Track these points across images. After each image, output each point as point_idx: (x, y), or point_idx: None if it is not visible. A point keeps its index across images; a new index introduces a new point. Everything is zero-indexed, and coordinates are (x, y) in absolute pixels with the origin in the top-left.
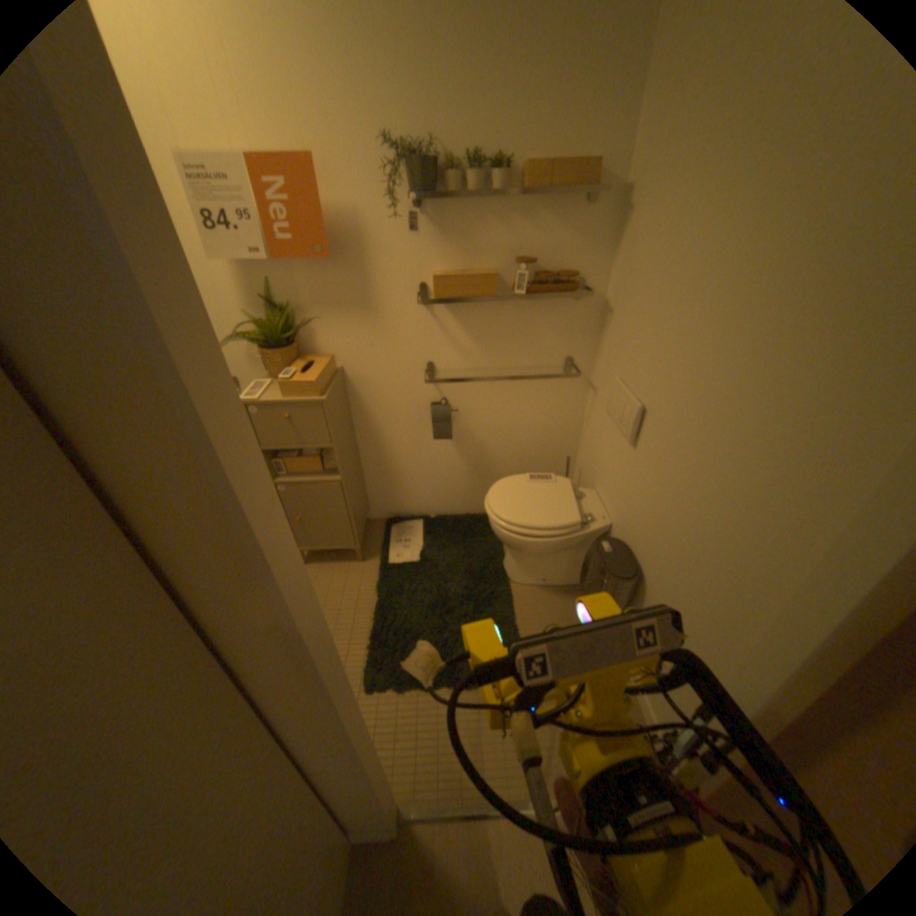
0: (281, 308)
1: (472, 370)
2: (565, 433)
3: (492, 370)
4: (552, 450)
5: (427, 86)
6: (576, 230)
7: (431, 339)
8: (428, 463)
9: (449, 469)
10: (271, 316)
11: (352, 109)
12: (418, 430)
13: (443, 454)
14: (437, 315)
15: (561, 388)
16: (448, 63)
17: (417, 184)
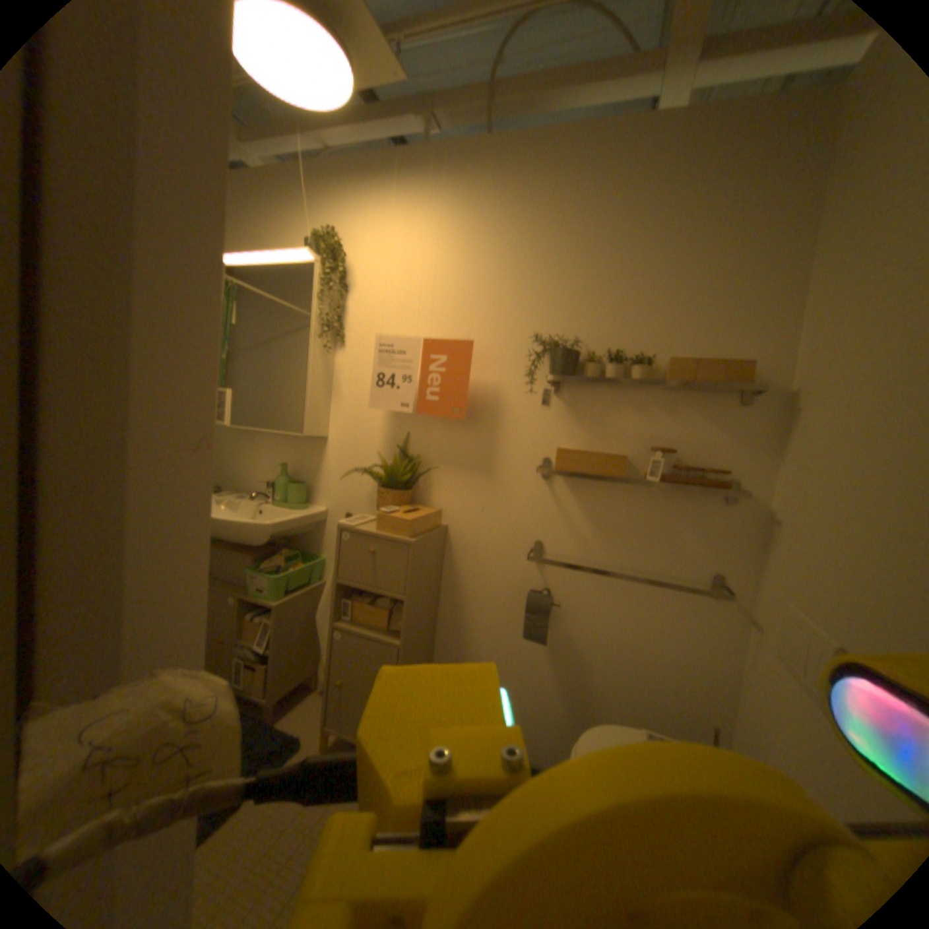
0: (412, 458)
1: (588, 560)
2: (715, 687)
3: (613, 566)
4: (693, 709)
5: (581, 304)
6: (728, 427)
7: (545, 515)
8: (512, 669)
9: (538, 689)
10: (401, 463)
11: (516, 318)
12: (509, 620)
13: (534, 663)
14: (556, 490)
15: (708, 614)
16: (602, 290)
17: (557, 367)
